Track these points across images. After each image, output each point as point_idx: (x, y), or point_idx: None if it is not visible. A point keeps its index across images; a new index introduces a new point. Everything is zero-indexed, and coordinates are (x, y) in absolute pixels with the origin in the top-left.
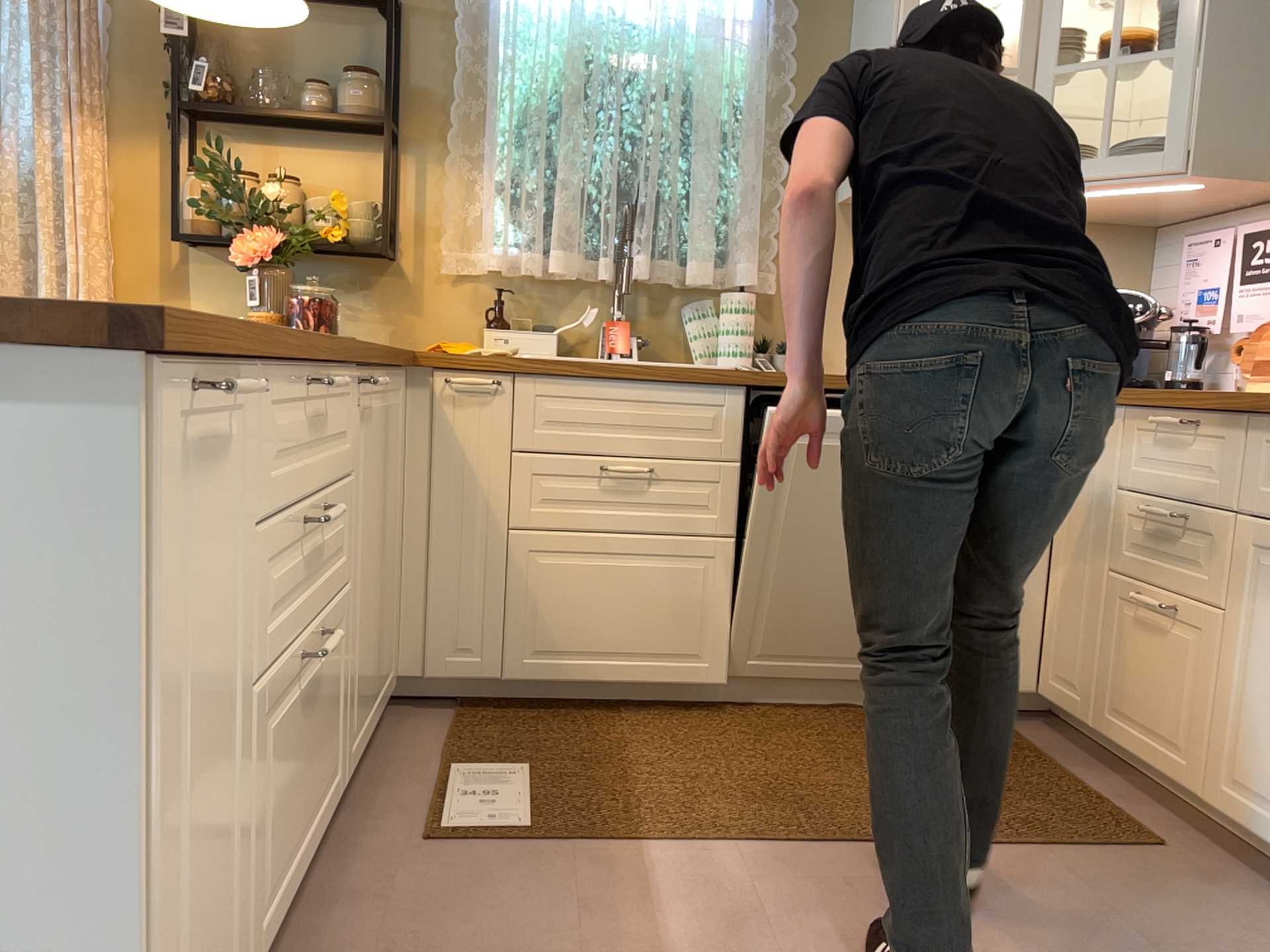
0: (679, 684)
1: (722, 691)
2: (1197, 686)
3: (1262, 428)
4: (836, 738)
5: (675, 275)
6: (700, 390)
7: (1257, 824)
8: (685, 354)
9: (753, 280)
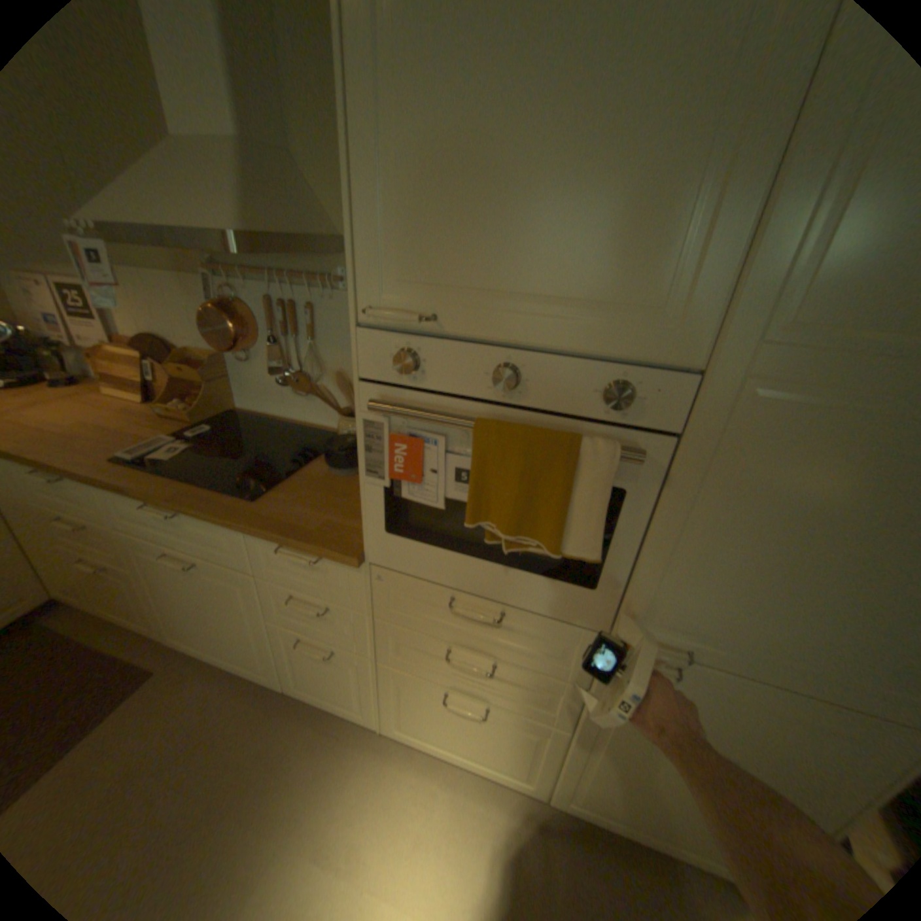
0: None
1: None
2: (133, 601)
3: (99, 490)
4: None
5: None
6: None
7: (186, 651)
8: None
9: None
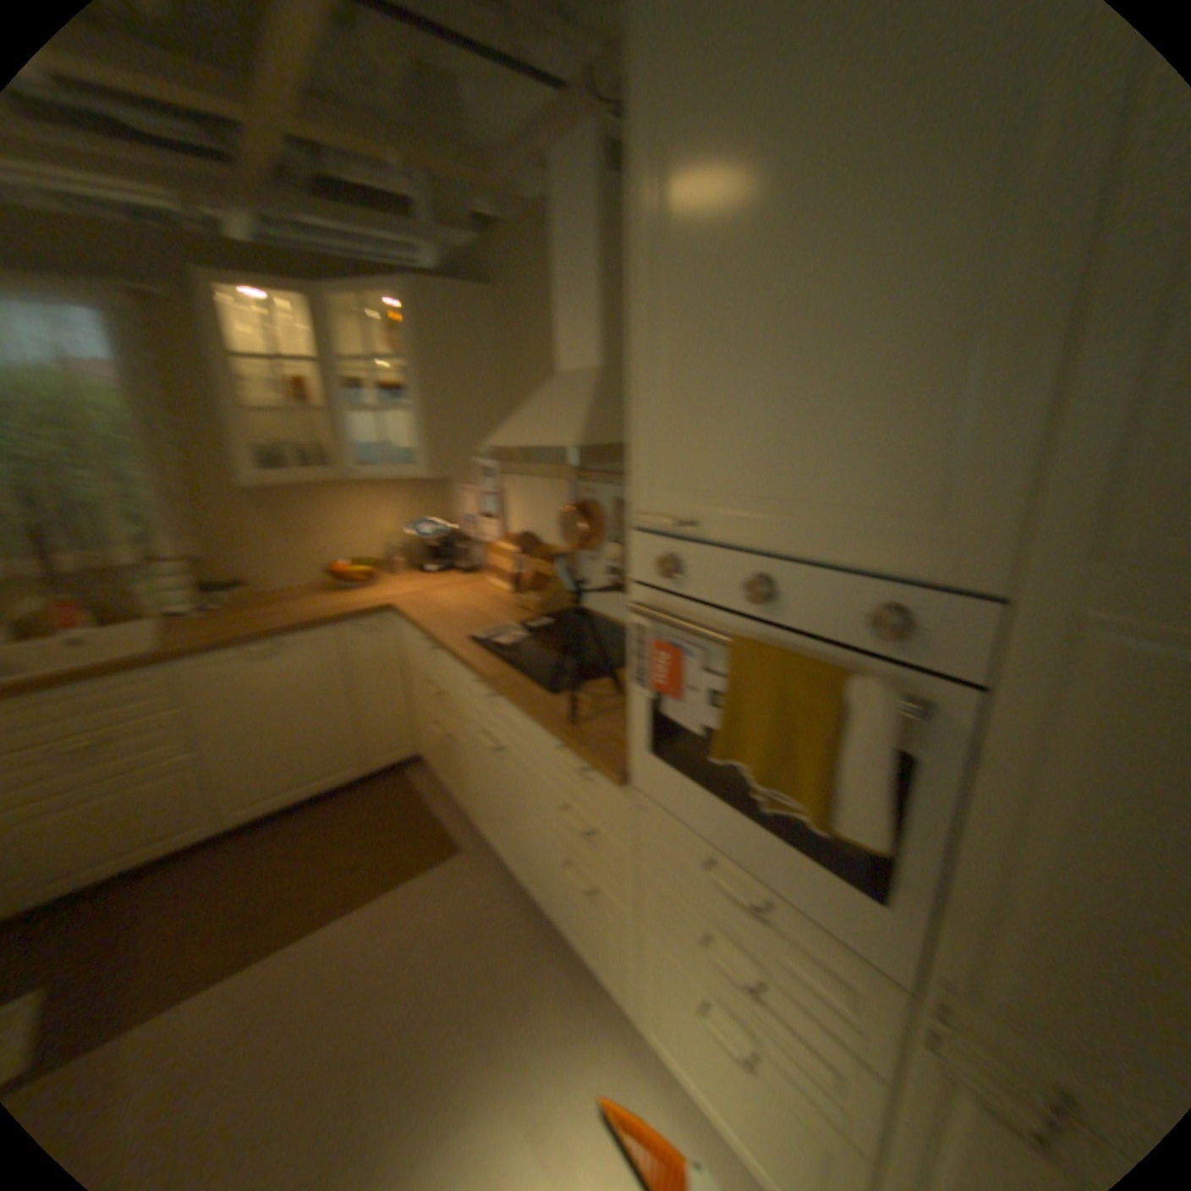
0: (168, 850)
1: (209, 833)
2: (456, 772)
3: (450, 662)
4: (288, 838)
5: (92, 557)
6: (110, 677)
7: (483, 839)
8: (125, 606)
9: (167, 546)
